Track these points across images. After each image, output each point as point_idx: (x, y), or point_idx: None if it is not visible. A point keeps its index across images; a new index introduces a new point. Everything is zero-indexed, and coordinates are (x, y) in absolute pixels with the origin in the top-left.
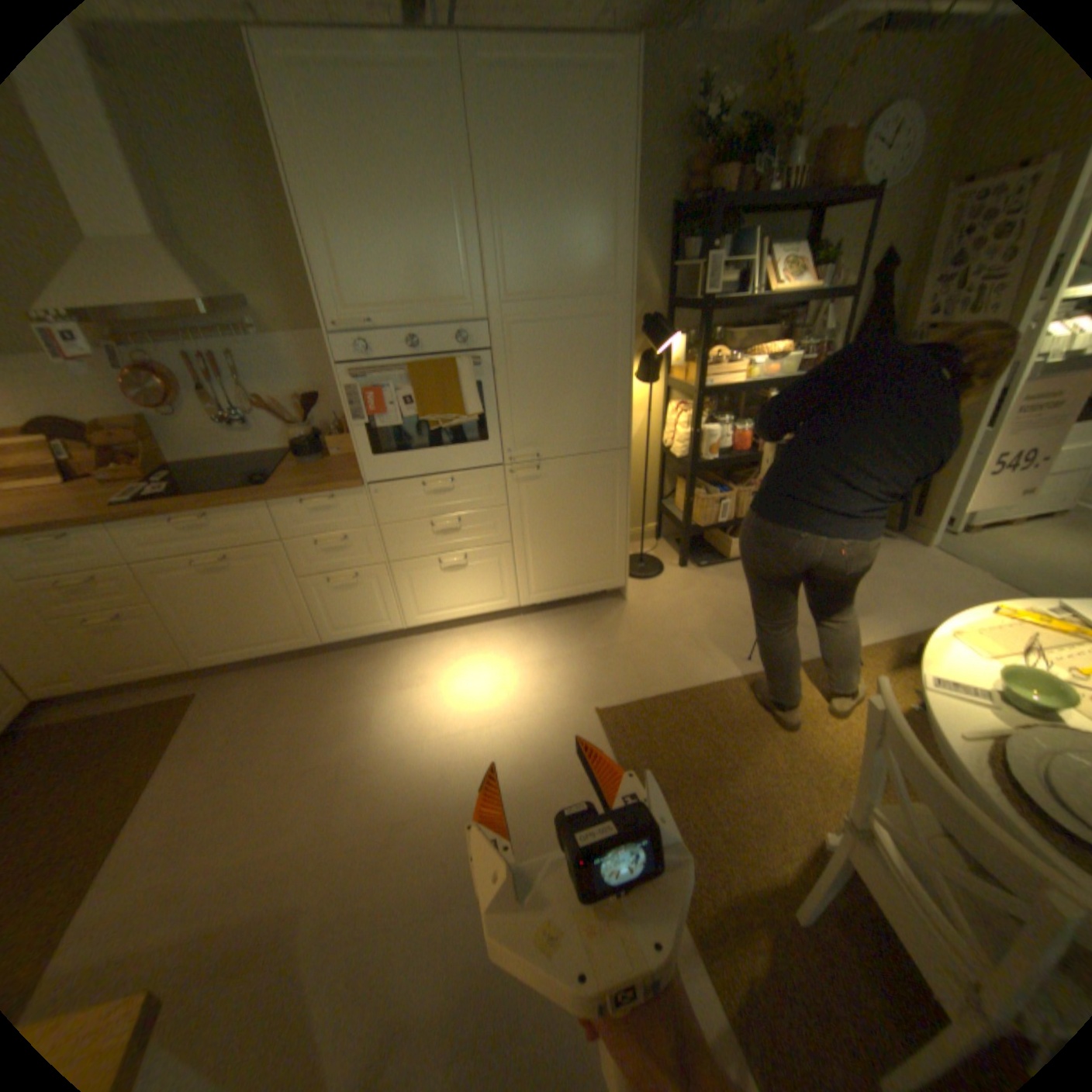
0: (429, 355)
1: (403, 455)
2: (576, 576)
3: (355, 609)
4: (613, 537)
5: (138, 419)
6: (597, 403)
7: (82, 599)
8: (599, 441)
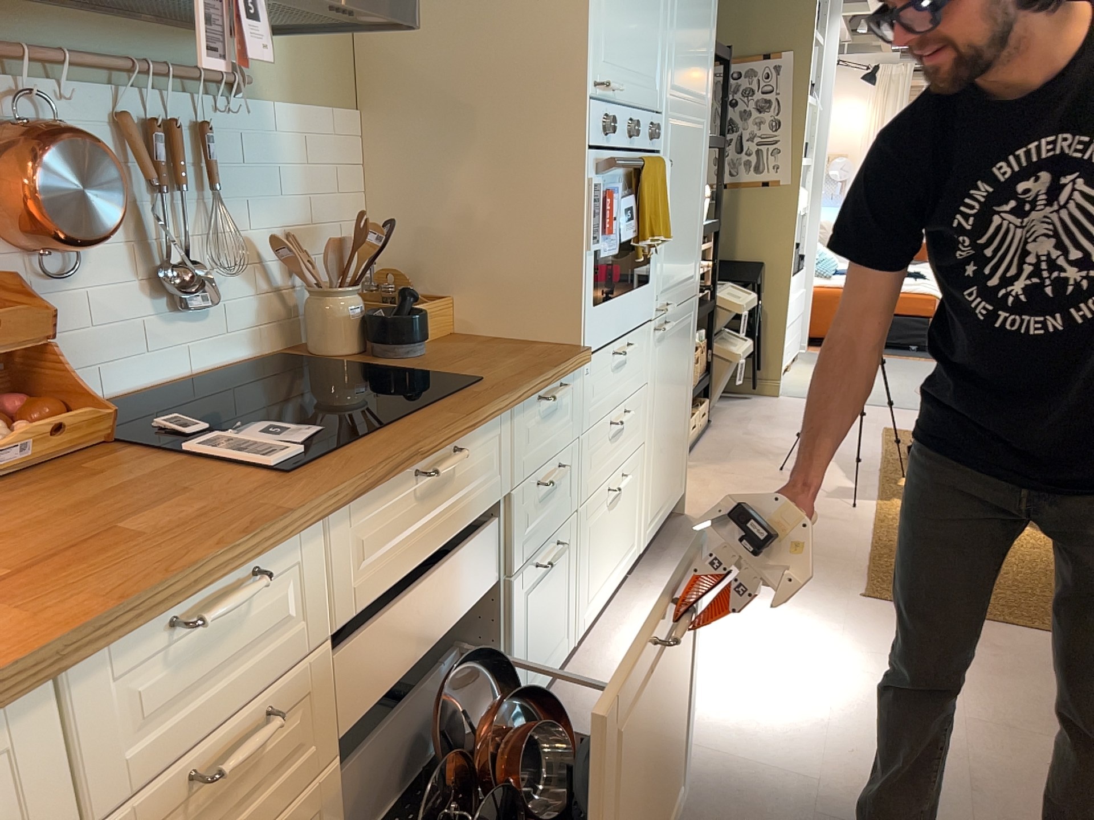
0: (635, 151)
1: (611, 304)
2: (669, 485)
3: (547, 623)
4: (686, 418)
5: (10, 284)
6: (693, 234)
7: (220, 818)
8: (690, 284)
